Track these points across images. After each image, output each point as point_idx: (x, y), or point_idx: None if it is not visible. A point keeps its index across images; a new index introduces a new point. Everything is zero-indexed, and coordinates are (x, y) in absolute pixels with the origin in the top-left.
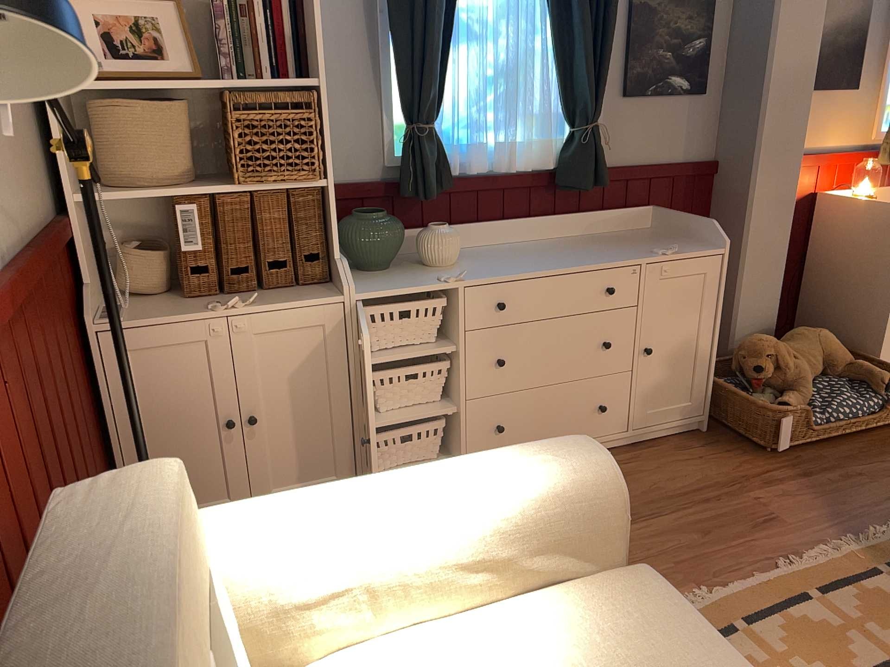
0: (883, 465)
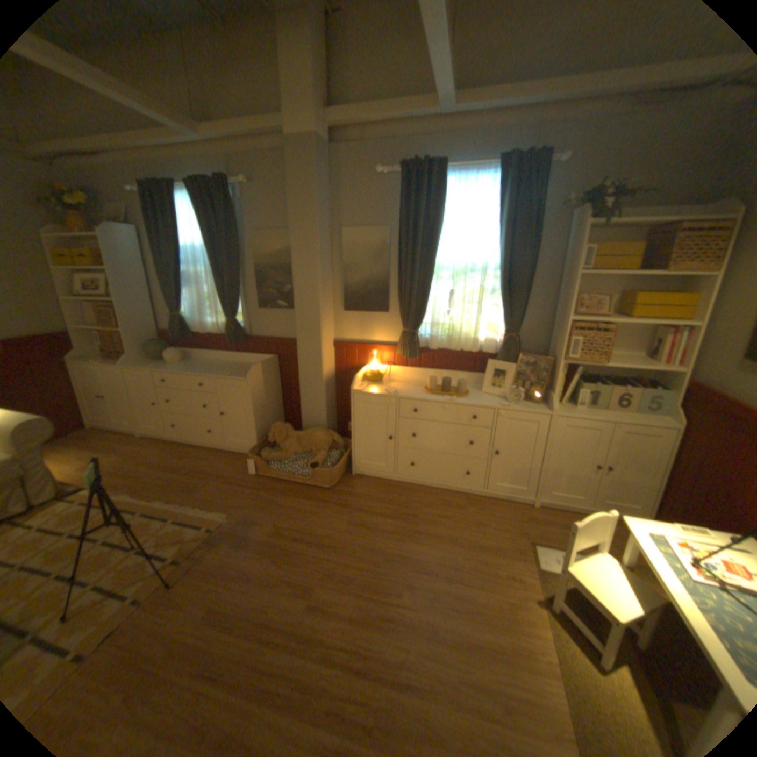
0: (272, 499)
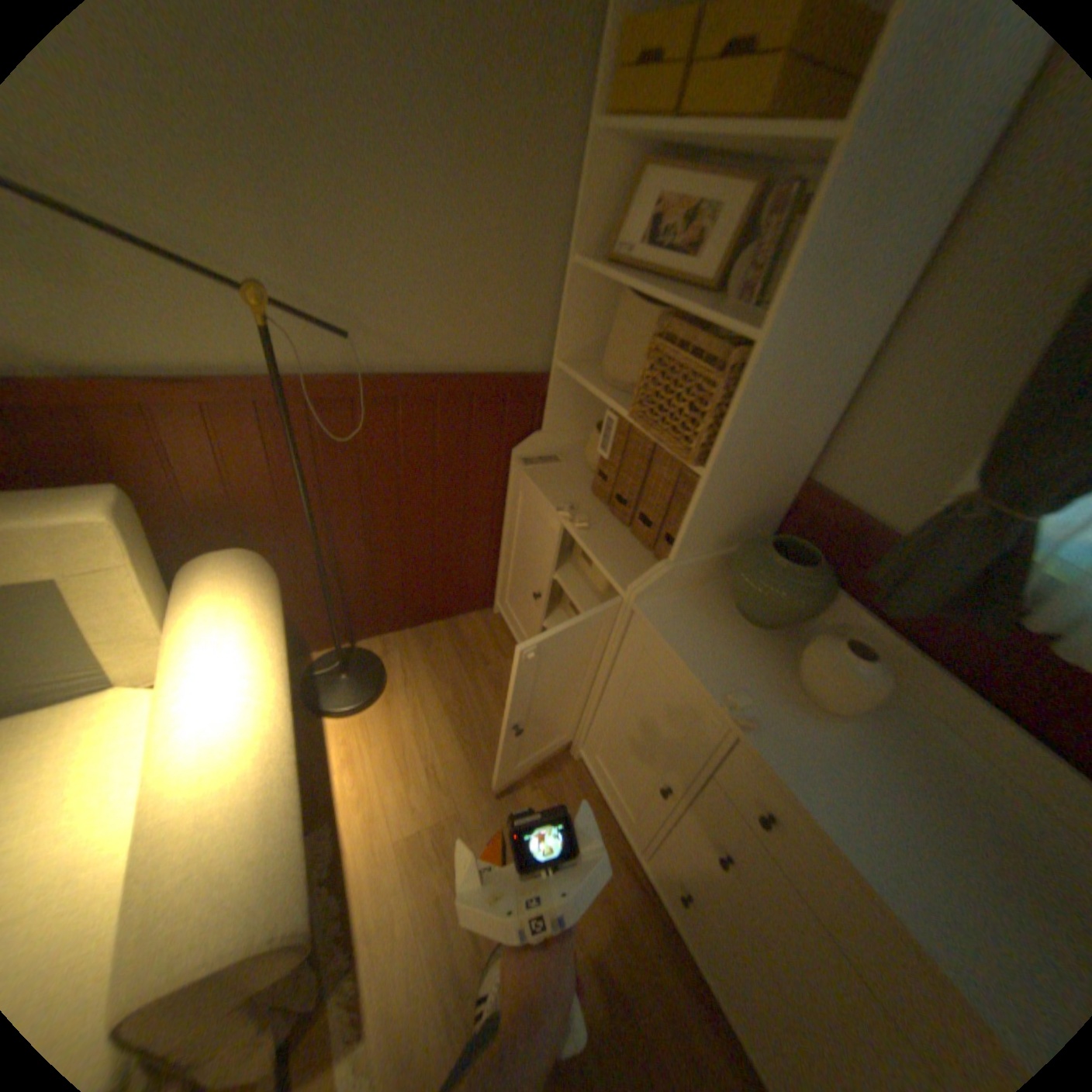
0: None
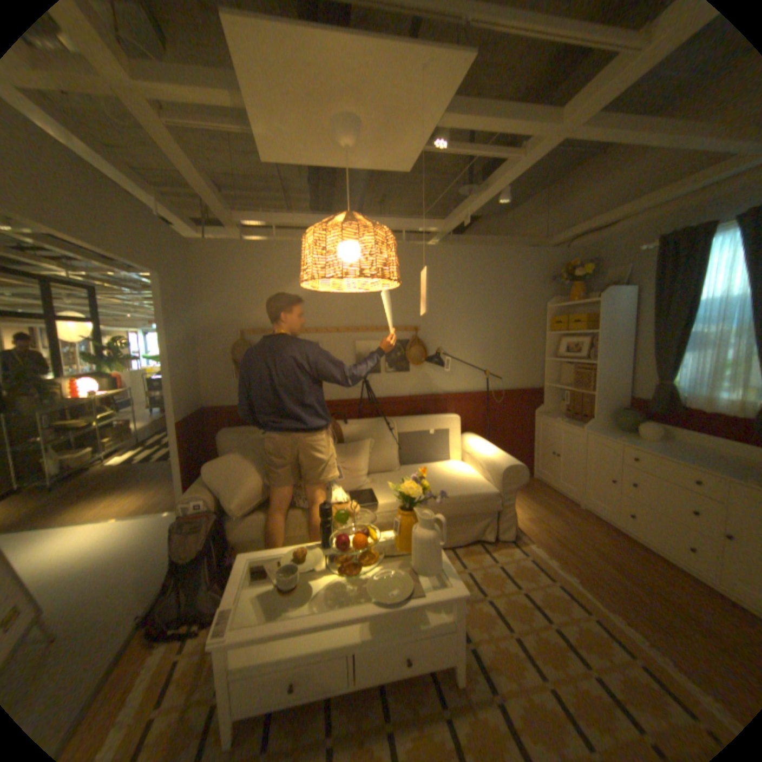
0: None
